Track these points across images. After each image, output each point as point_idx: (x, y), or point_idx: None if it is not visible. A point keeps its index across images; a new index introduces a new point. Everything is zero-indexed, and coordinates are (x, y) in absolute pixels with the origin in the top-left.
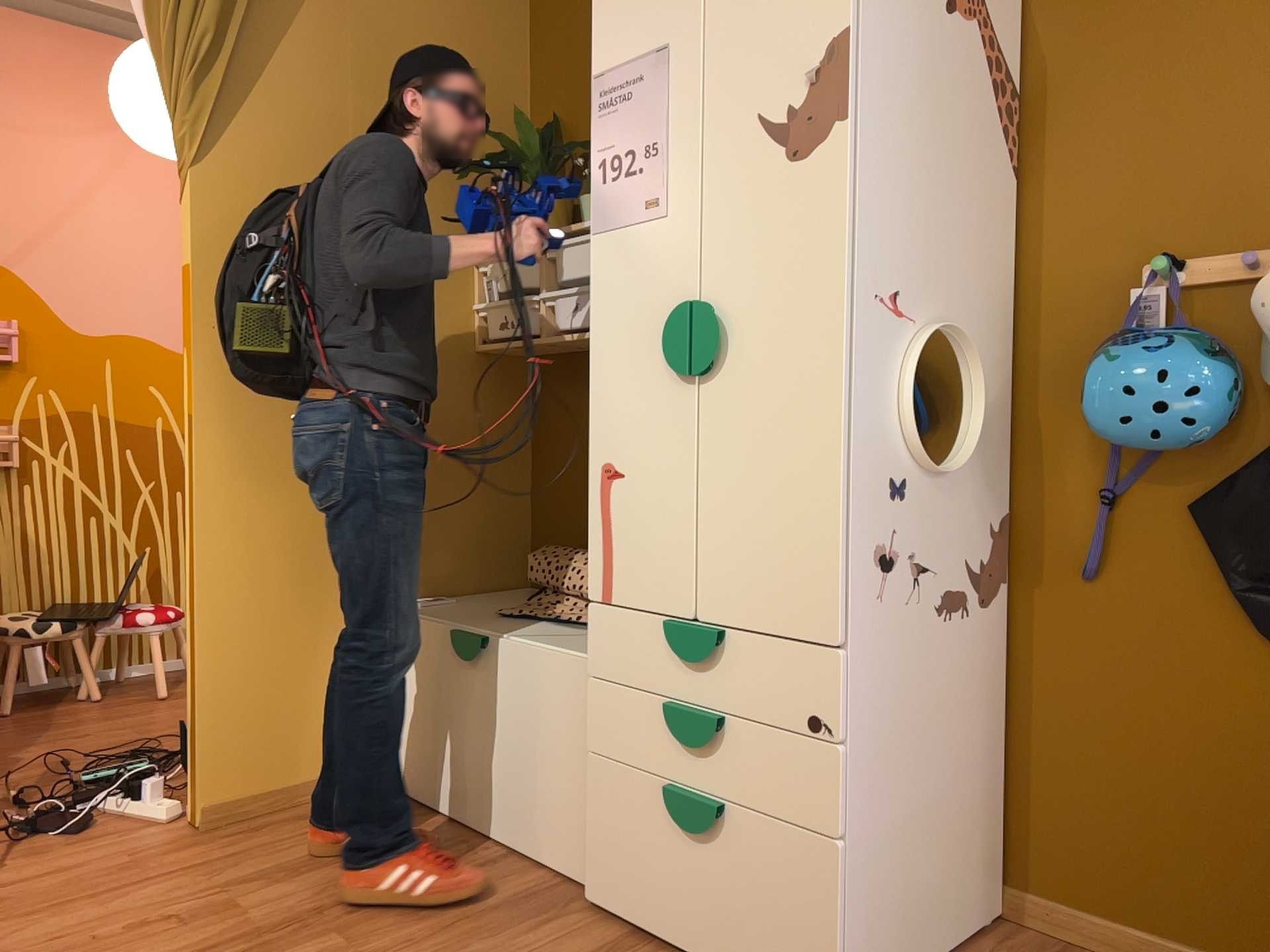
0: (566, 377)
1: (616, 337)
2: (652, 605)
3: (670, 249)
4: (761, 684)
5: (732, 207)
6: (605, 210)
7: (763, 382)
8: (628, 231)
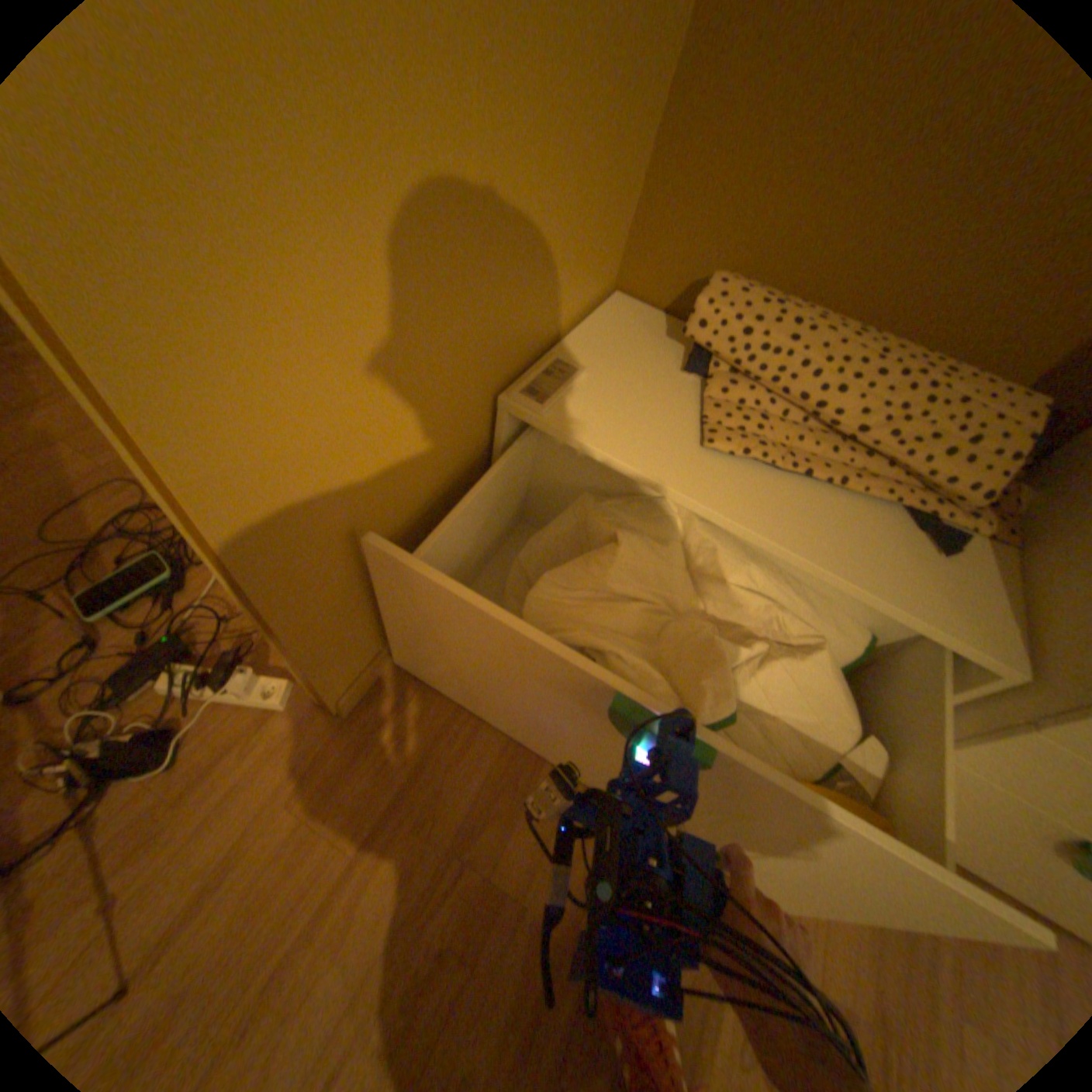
0: None
1: None
2: None
3: None
4: None
5: None
6: None
7: None
8: None
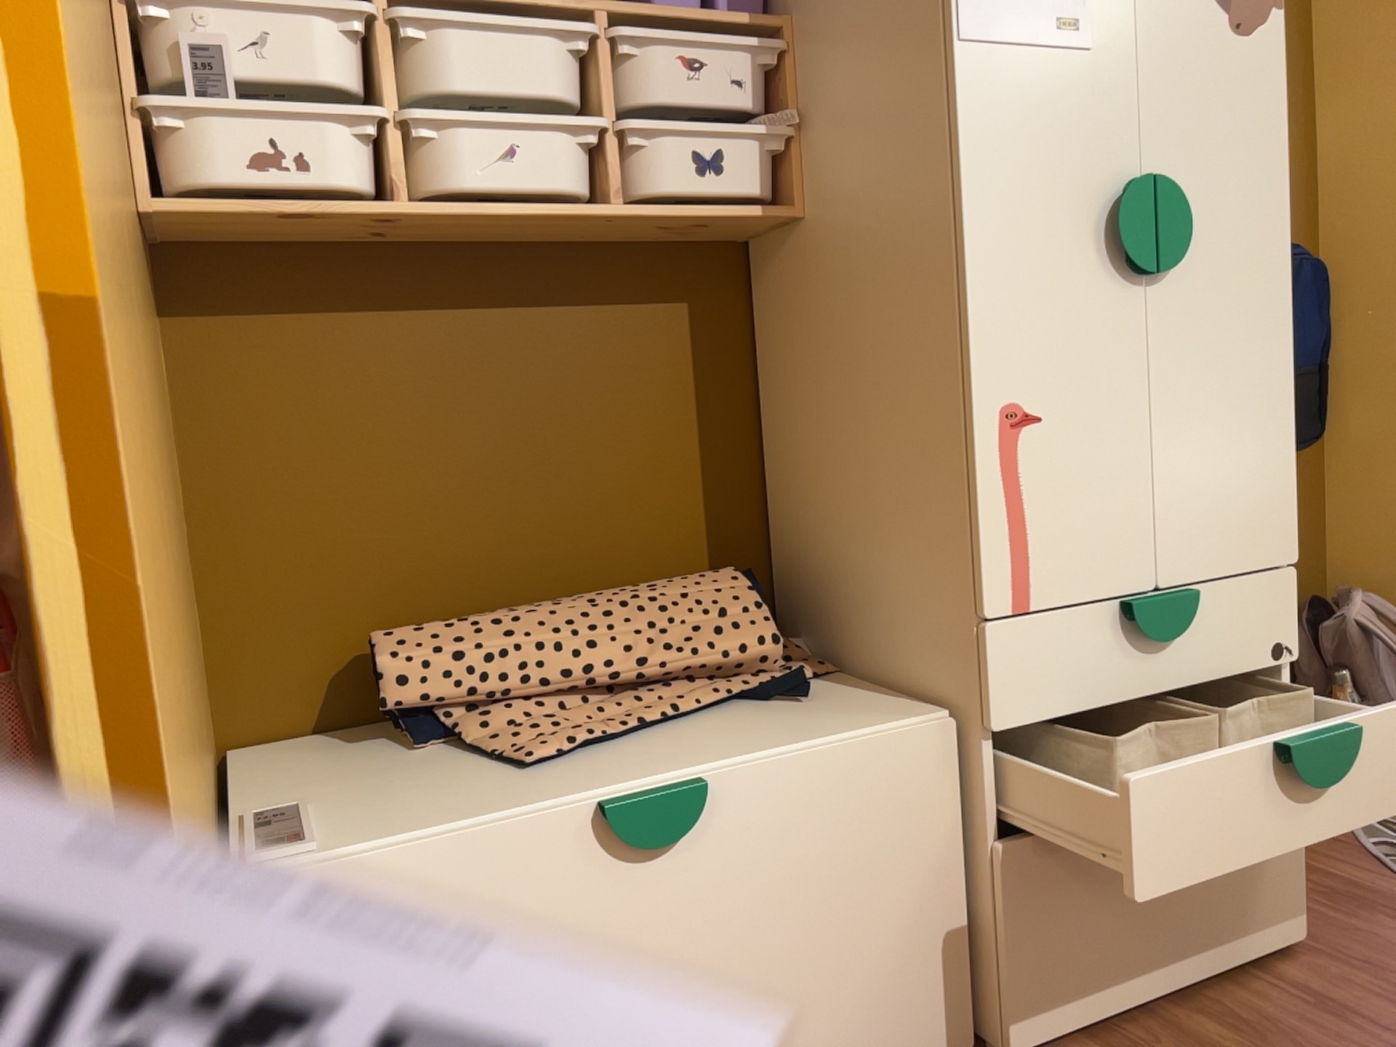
0: (296, 297)
1: (1017, 213)
2: (1098, 590)
3: (1099, 100)
4: (1228, 631)
5: (1175, 67)
6: (987, 11)
7: (1219, 288)
8: (1030, 56)
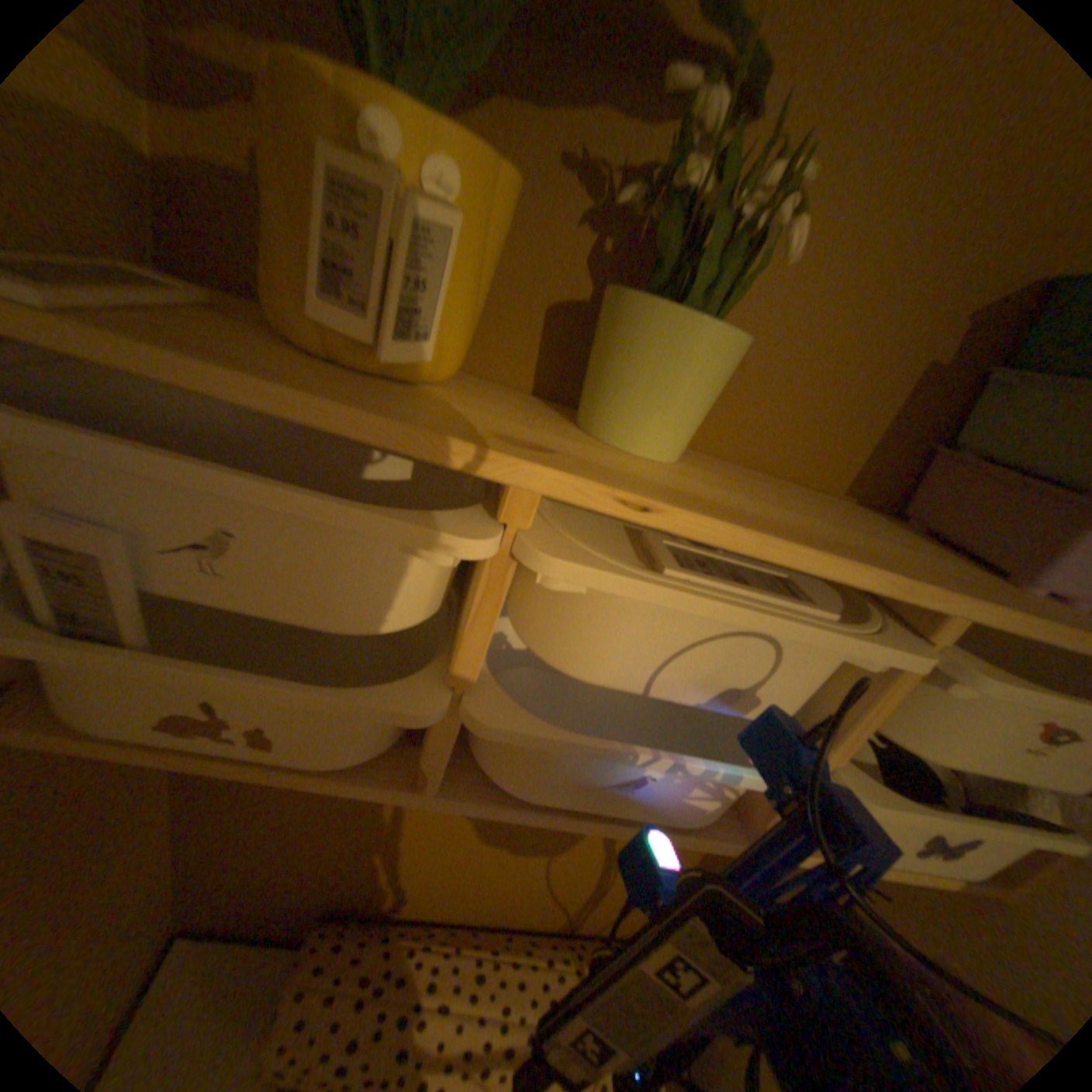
0: None
1: None
2: None
3: None
4: None
5: None
6: None
7: None
8: None
